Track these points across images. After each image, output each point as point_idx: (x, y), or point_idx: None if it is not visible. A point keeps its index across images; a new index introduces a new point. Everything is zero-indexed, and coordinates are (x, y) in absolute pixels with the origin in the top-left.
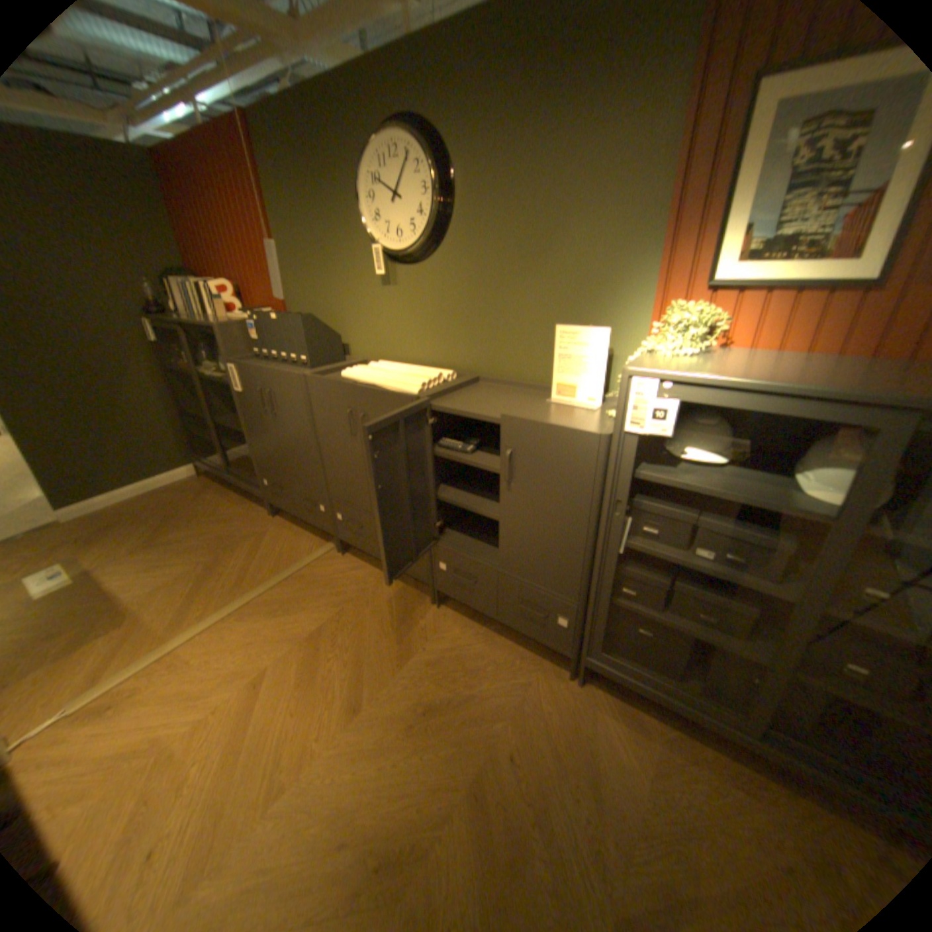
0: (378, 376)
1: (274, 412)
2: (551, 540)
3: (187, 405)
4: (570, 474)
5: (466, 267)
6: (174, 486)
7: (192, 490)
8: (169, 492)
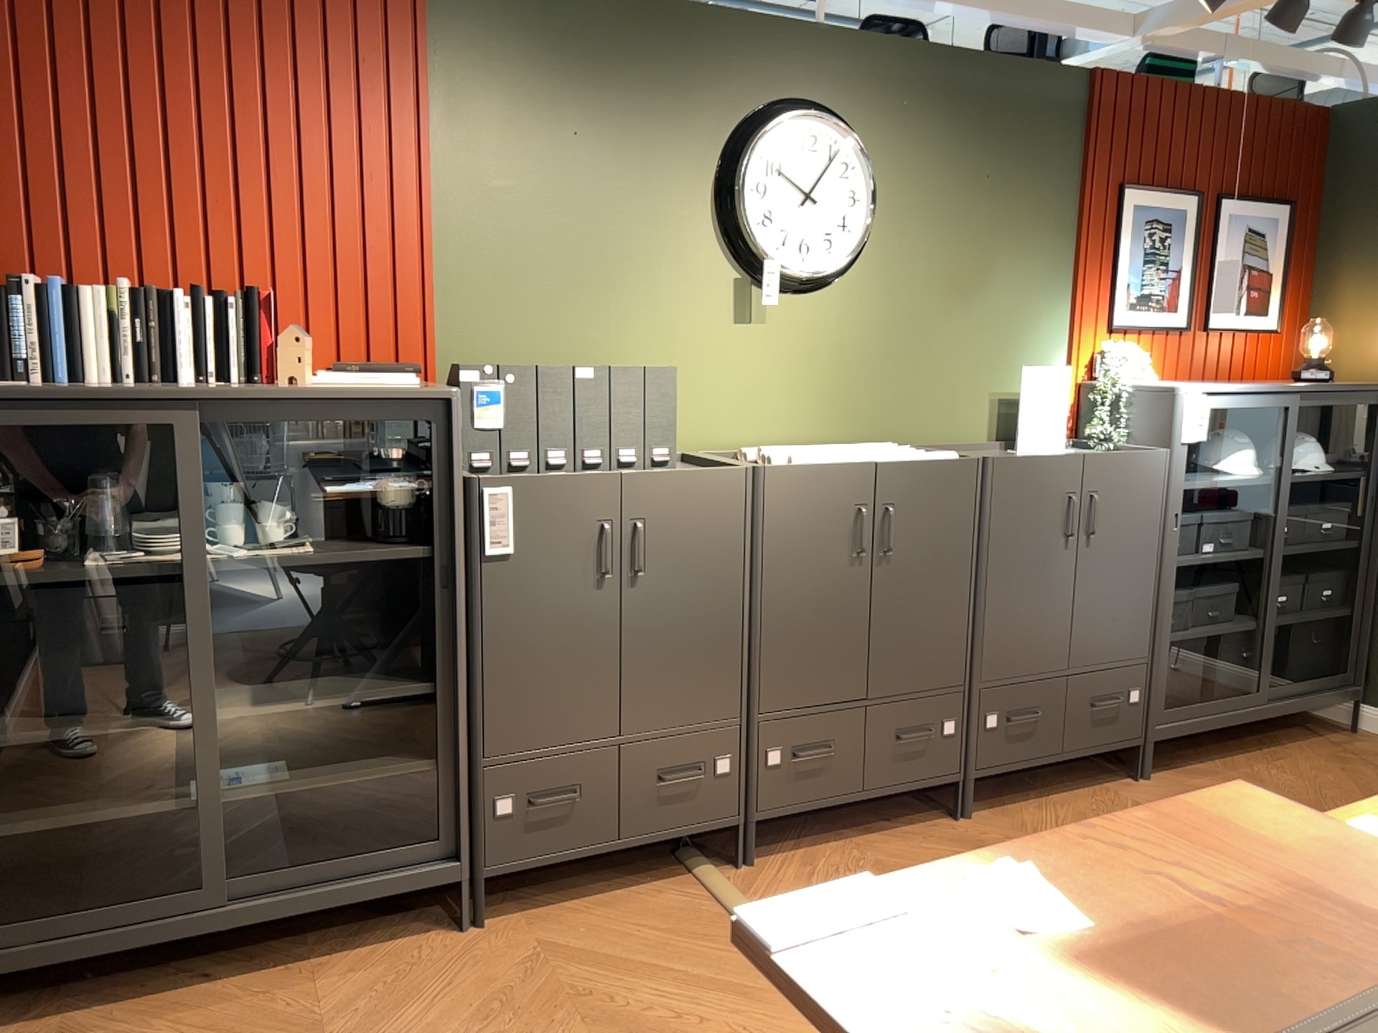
0: (848, 454)
1: (634, 572)
2: (1127, 589)
3: None
4: (1146, 501)
5: (884, 301)
6: None
7: None
8: None
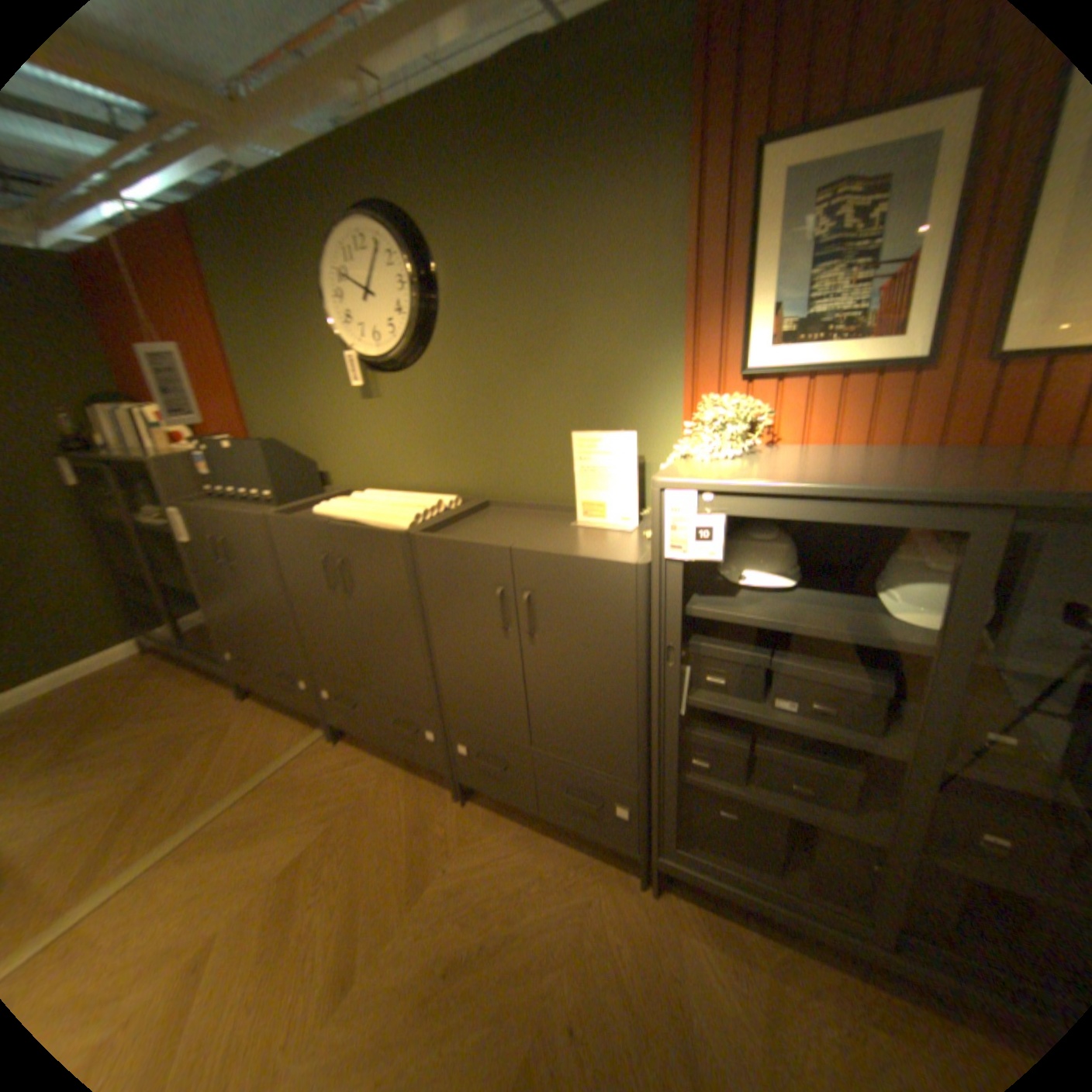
0: (359, 510)
1: (230, 565)
2: (592, 705)
3: (123, 564)
4: (606, 618)
5: (460, 371)
6: (104, 673)
7: (129, 676)
8: (96, 682)
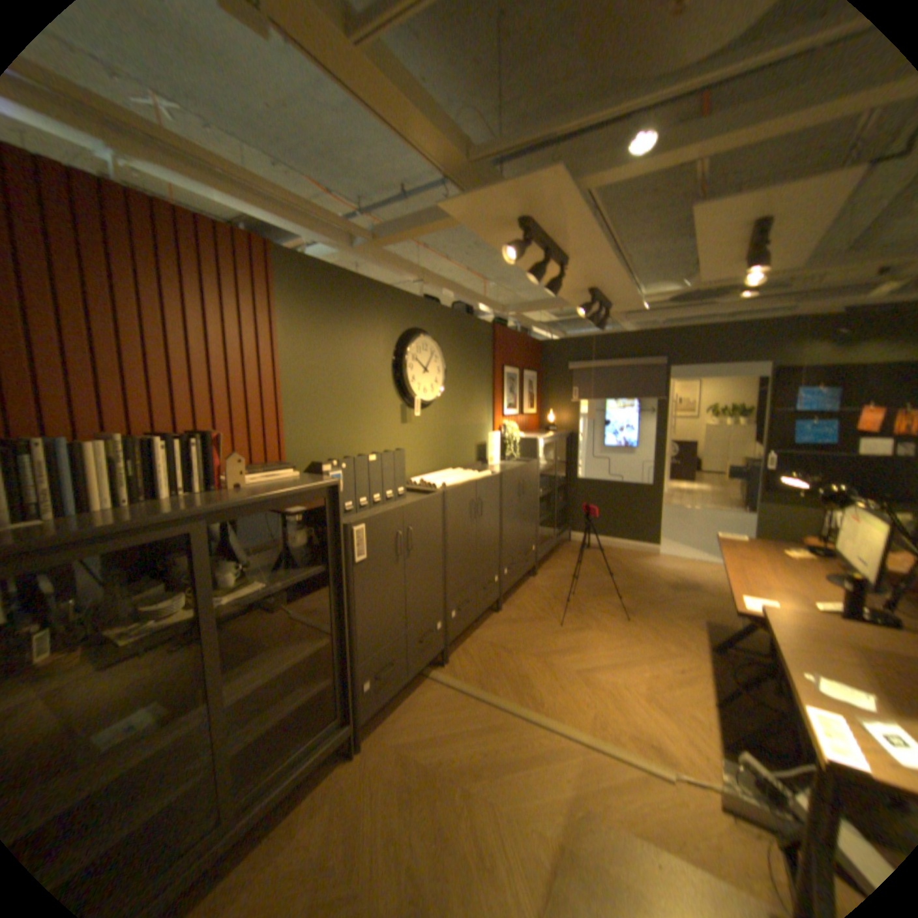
0: (458, 478)
1: (410, 551)
2: (531, 512)
3: None
4: (534, 479)
5: (446, 411)
6: None
7: None
8: None
